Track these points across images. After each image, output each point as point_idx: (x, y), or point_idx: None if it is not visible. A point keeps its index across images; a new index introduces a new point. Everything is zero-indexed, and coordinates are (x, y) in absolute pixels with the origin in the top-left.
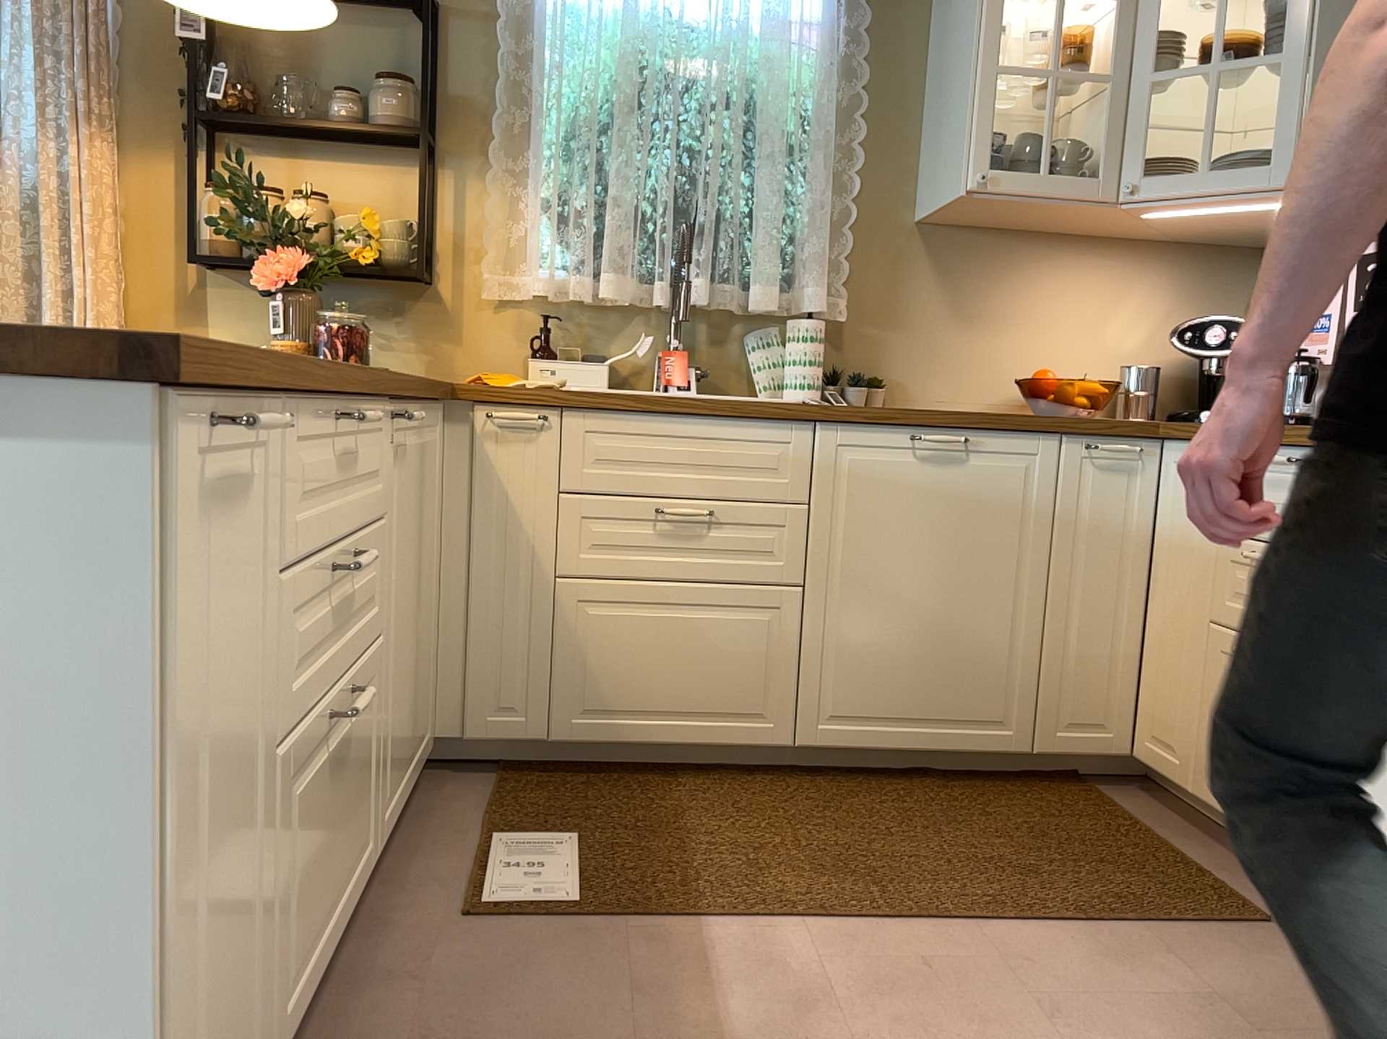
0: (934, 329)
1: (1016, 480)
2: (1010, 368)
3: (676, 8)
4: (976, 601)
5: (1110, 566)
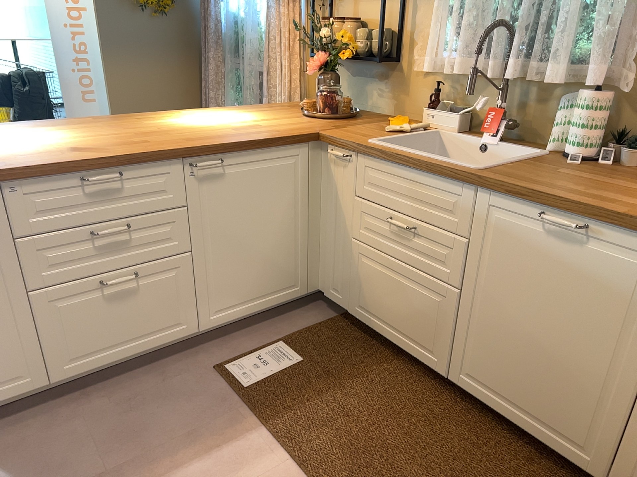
0: None
1: (627, 274)
2: None
3: None
4: (574, 353)
5: None
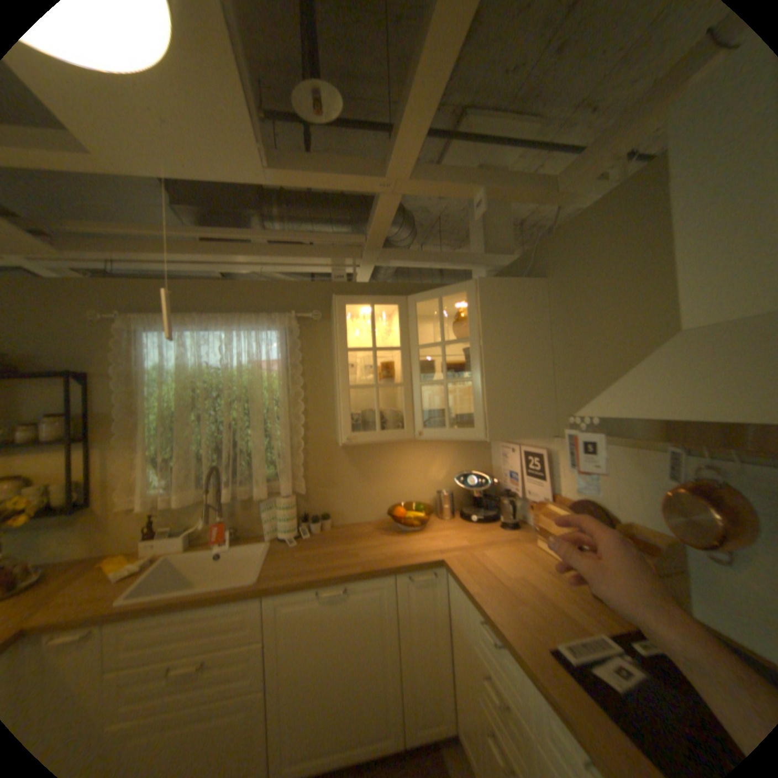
0: (351, 485)
1: (374, 604)
2: (388, 497)
3: (208, 360)
4: (361, 674)
5: (429, 637)
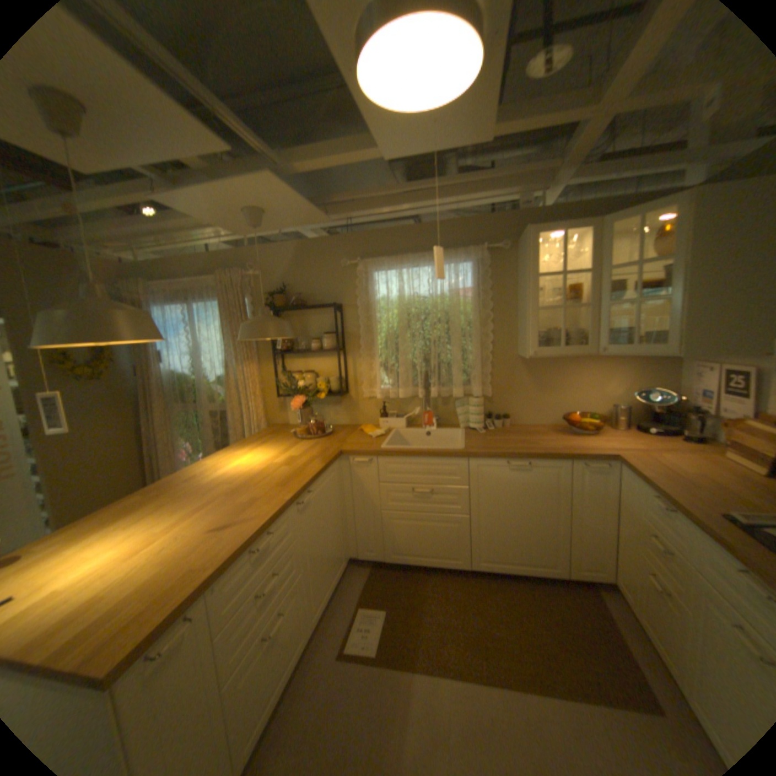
0: (528, 394)
1: (552, 478)
2: (562, 406)
3: (417, 292)
4: (539, 523)
5: (598, 511)
